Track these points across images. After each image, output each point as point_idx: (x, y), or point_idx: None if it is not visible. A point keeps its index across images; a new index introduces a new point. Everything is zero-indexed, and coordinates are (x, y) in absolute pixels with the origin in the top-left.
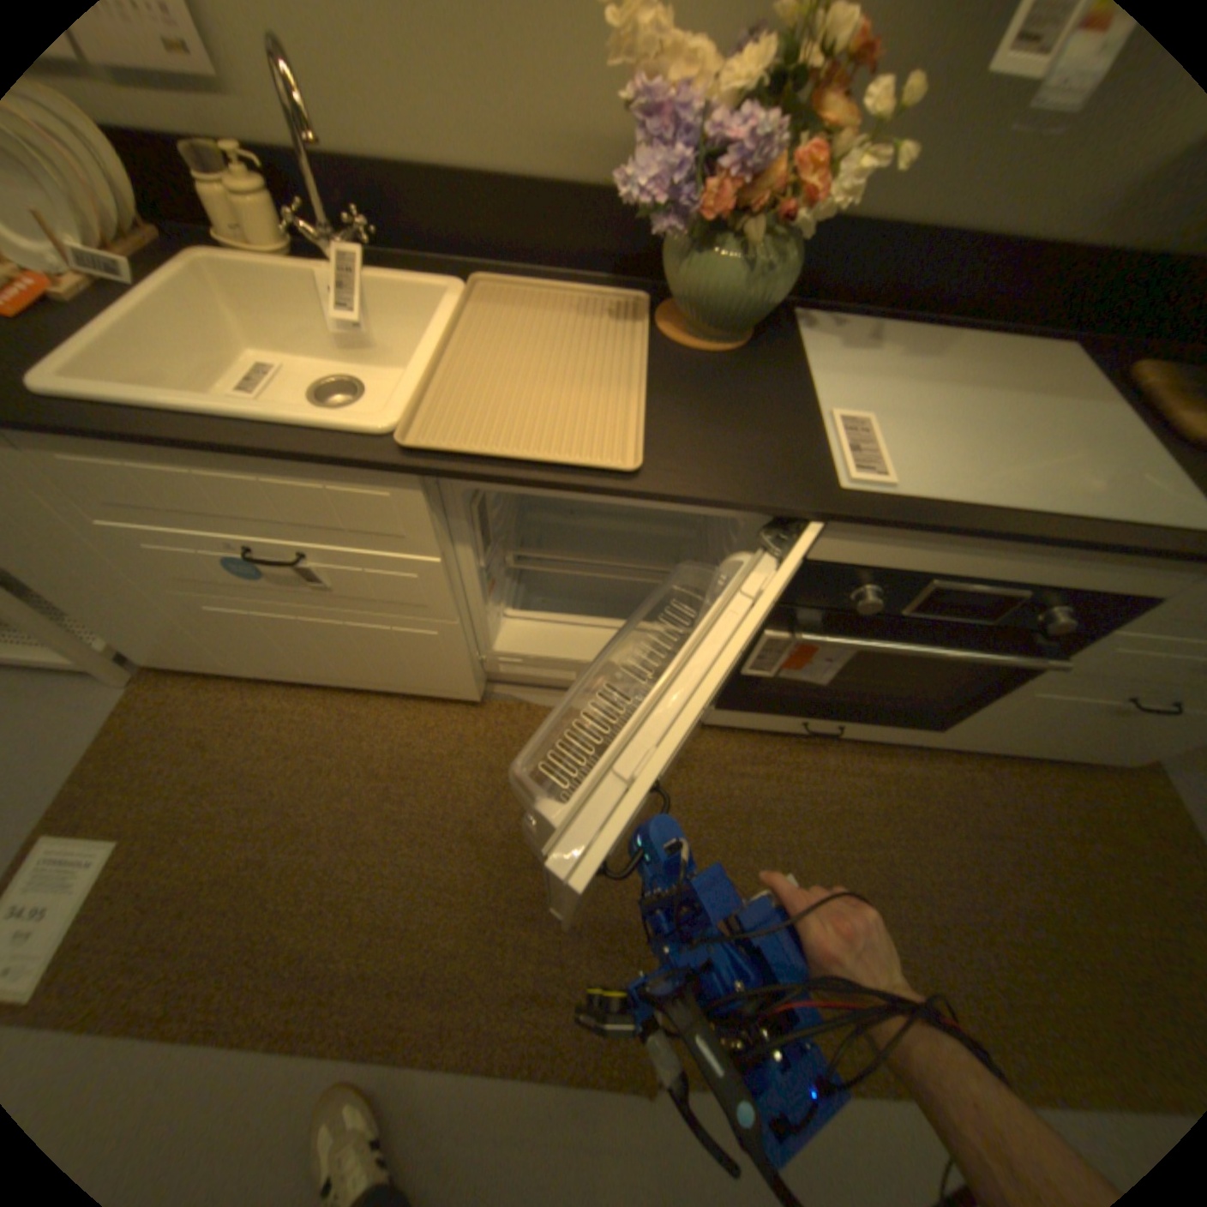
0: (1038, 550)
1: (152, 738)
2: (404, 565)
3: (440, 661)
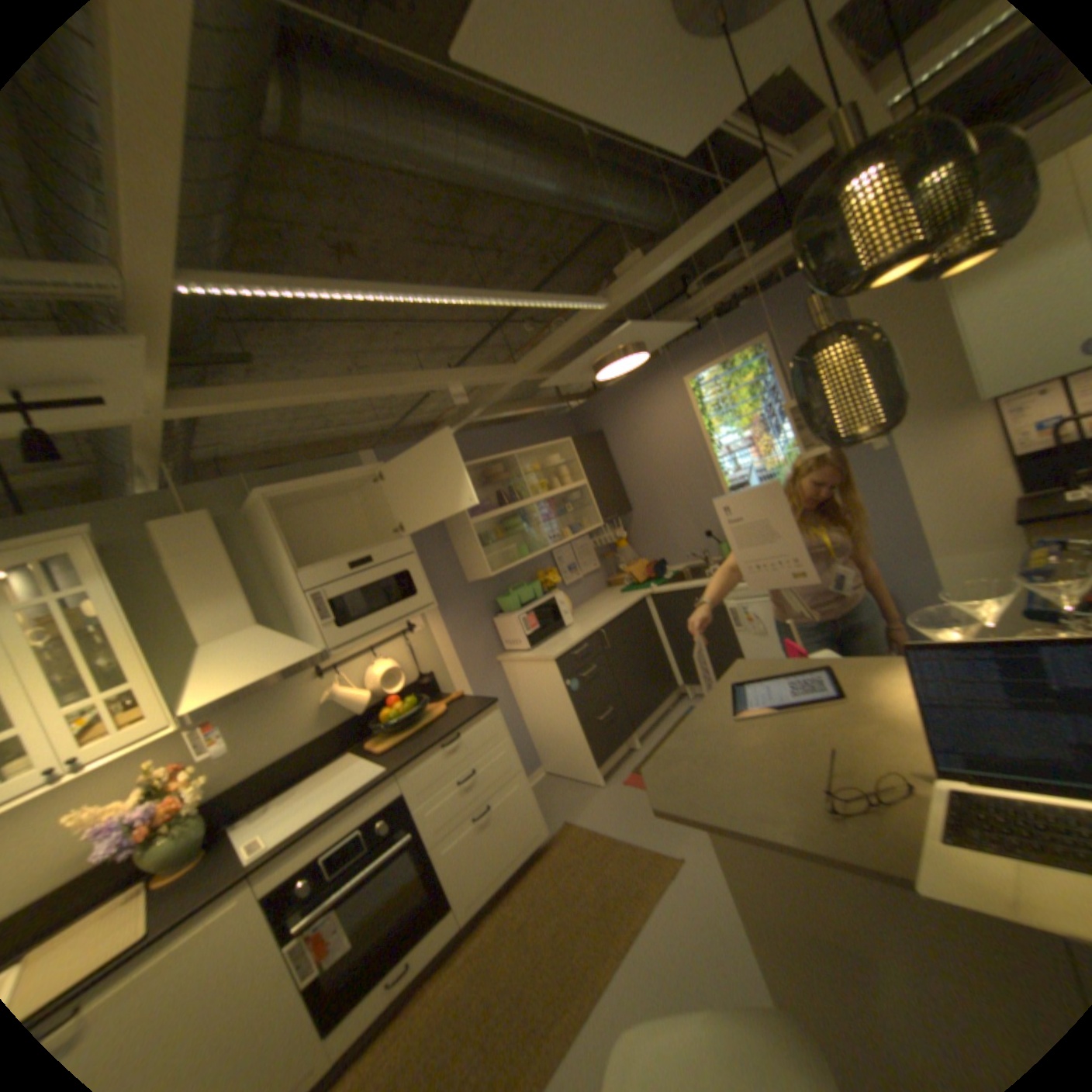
0: (334, 825)
1: None
2: None
3: None
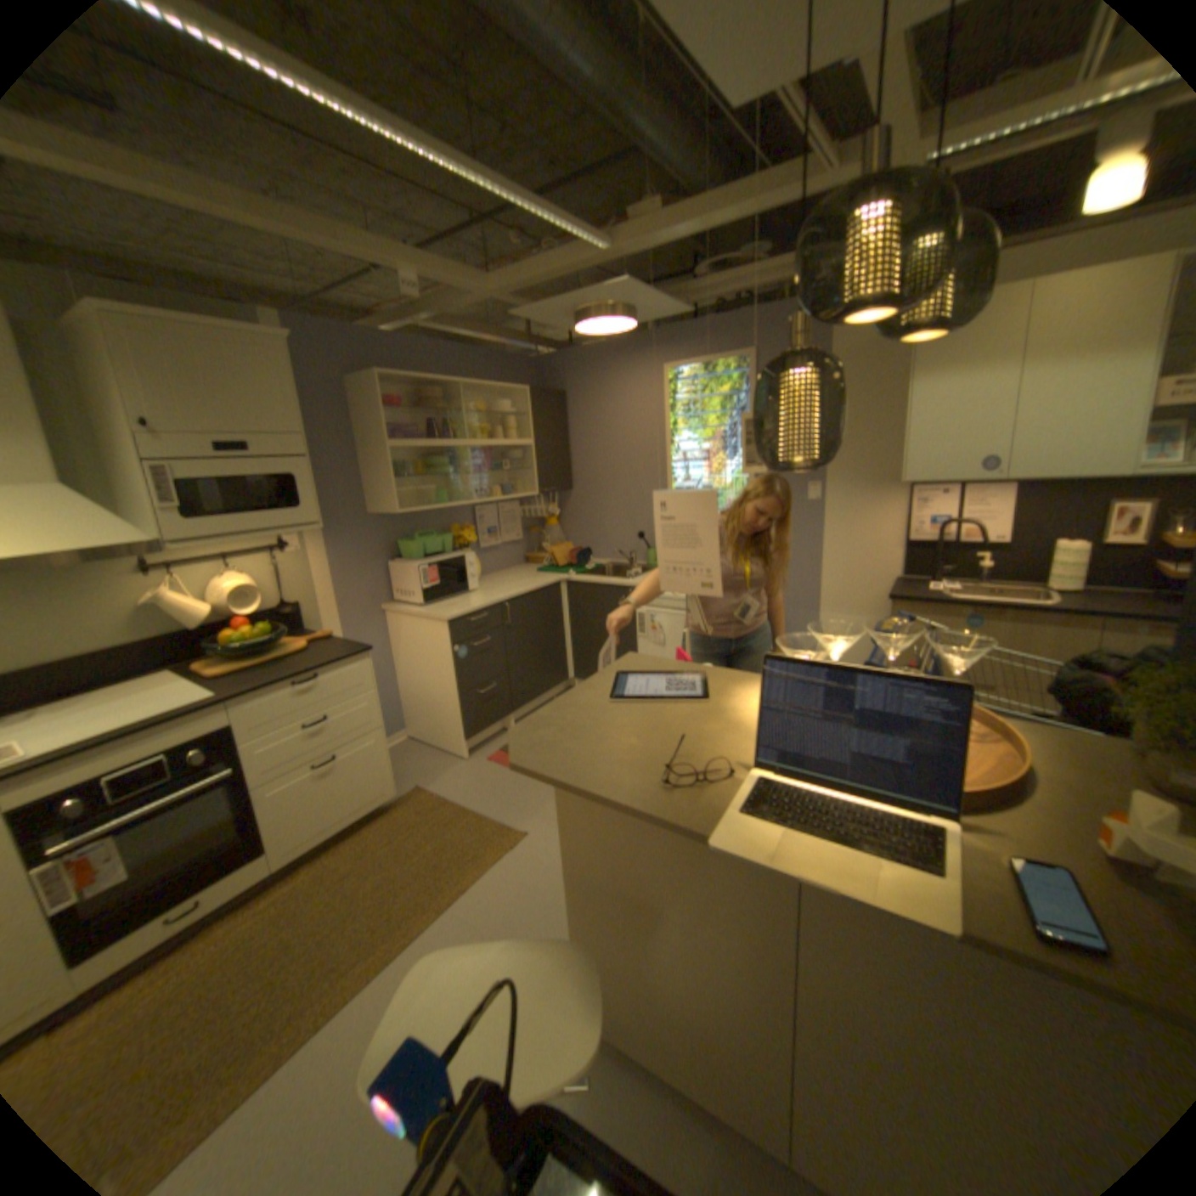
0: (133, 743)
1: None
2: None
3: None
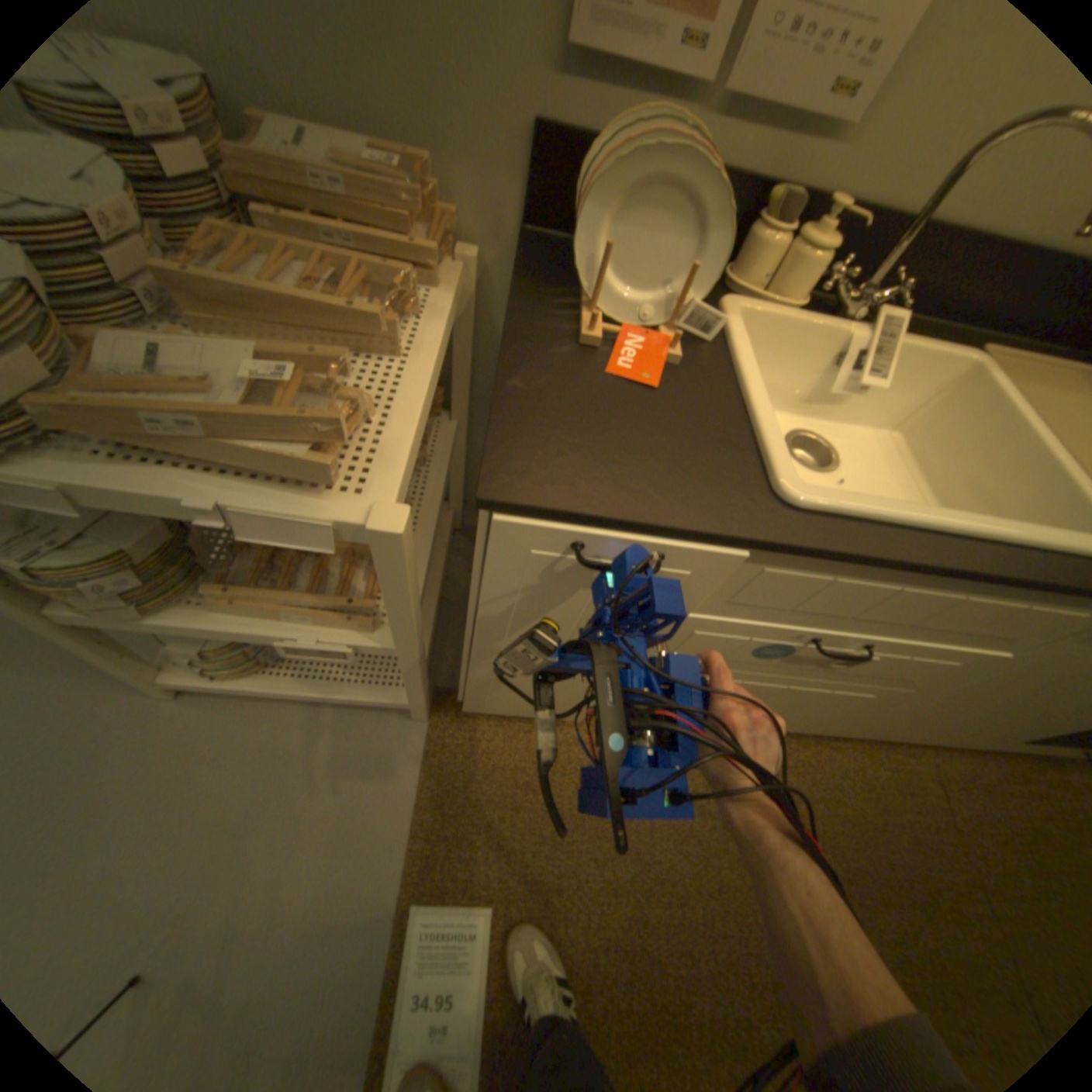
0: None
1: (474, 779)
2: (970, 658)
3: (830, 712)
